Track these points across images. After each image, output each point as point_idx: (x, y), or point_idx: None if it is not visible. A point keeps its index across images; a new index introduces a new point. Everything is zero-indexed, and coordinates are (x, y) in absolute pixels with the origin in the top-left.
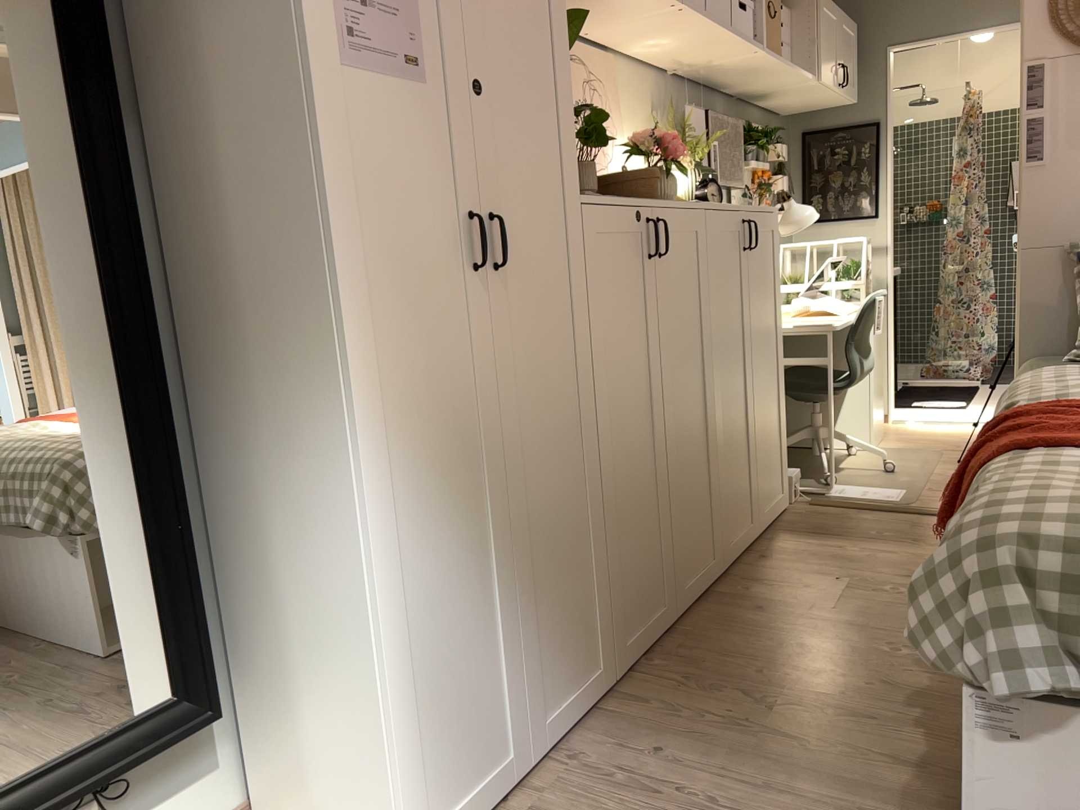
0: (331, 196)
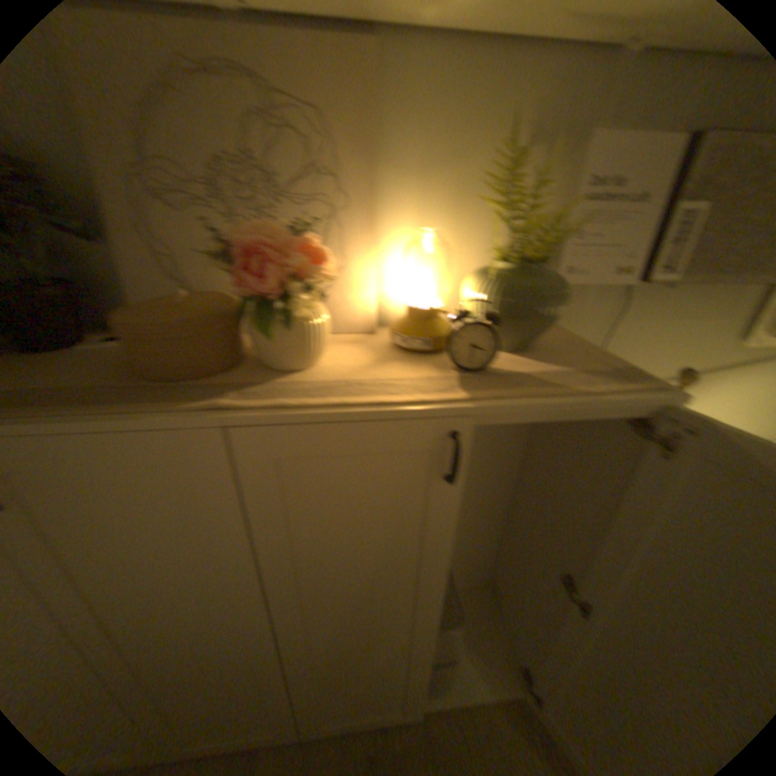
0: None
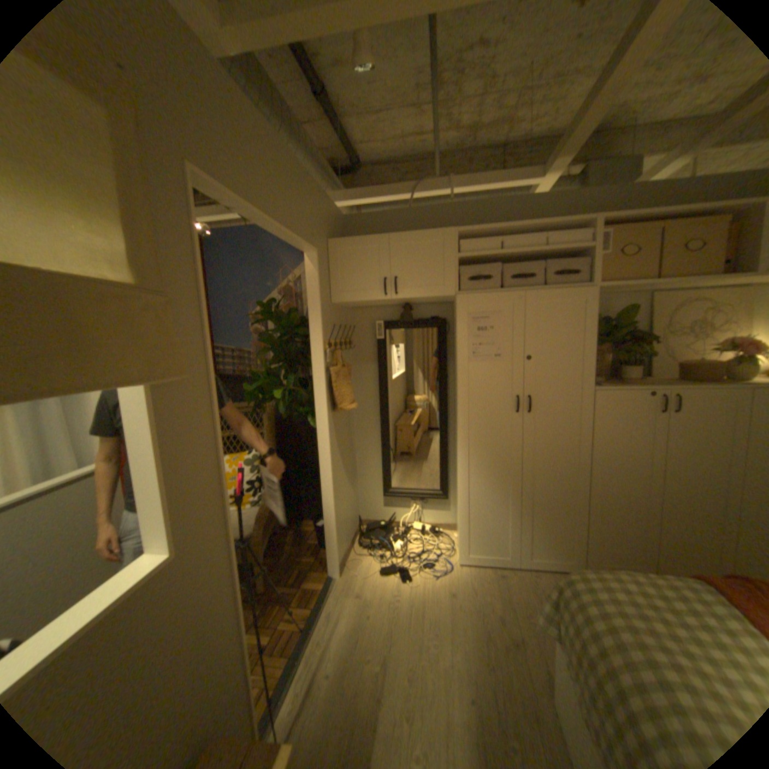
0: (462, 394)
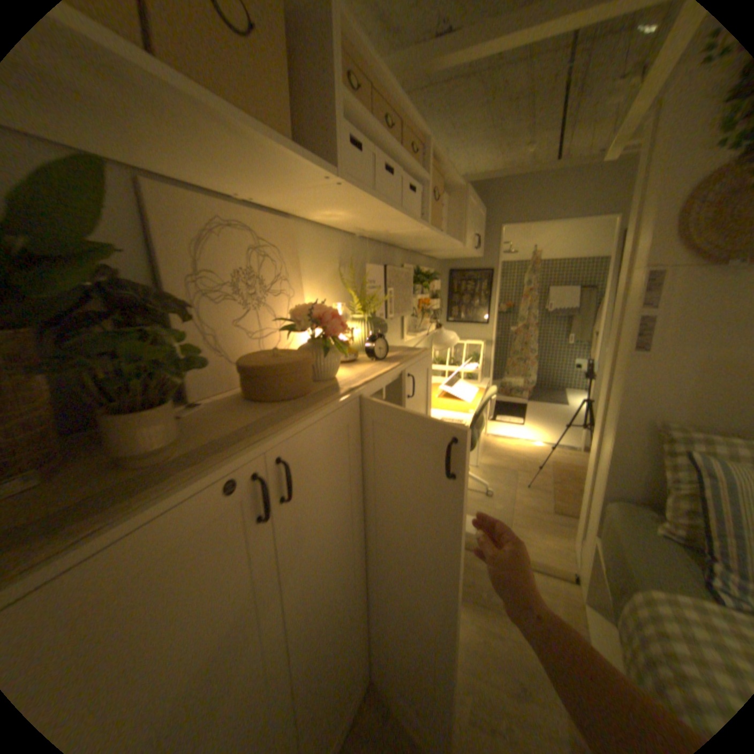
0: None
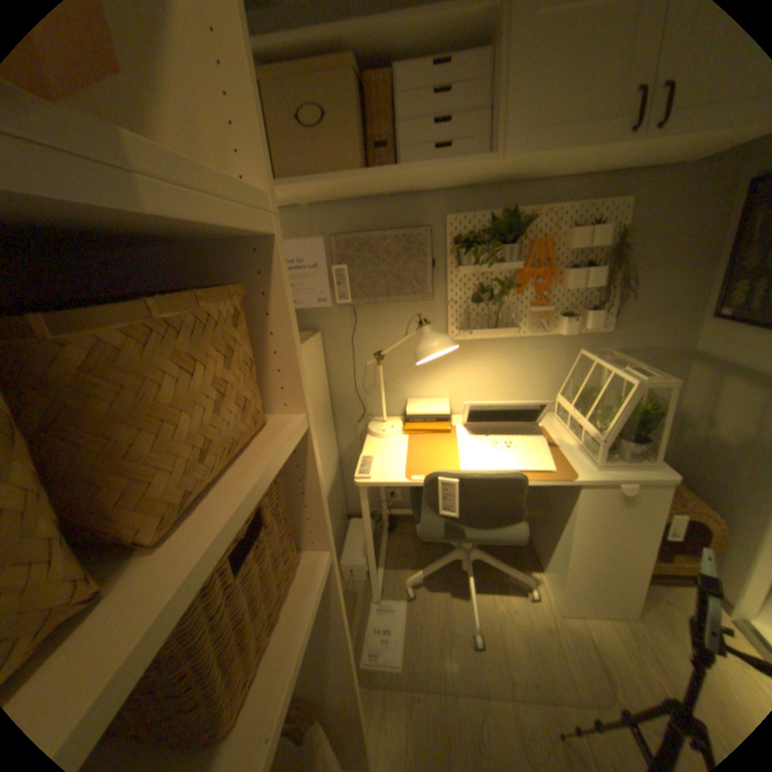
0: None
